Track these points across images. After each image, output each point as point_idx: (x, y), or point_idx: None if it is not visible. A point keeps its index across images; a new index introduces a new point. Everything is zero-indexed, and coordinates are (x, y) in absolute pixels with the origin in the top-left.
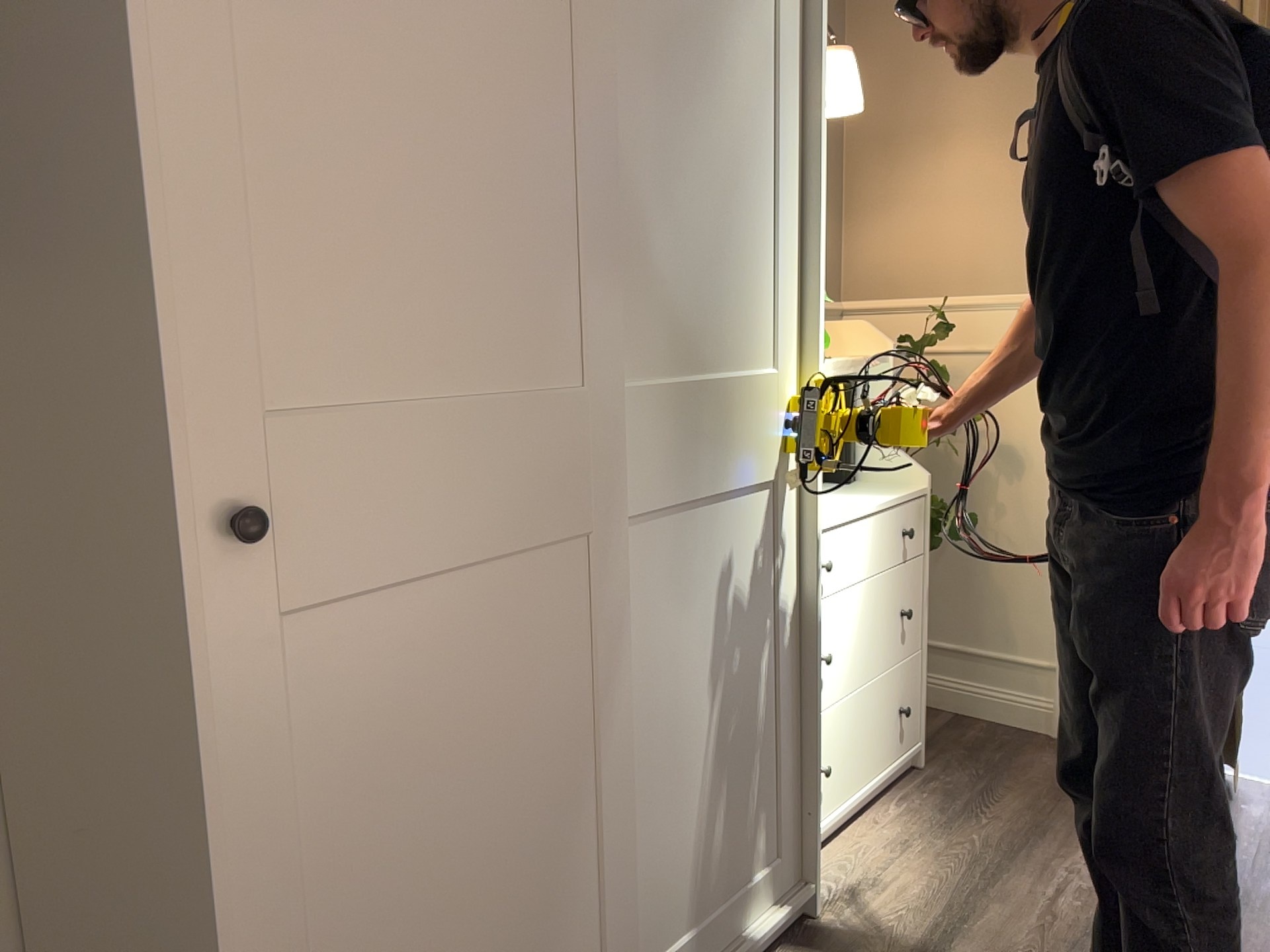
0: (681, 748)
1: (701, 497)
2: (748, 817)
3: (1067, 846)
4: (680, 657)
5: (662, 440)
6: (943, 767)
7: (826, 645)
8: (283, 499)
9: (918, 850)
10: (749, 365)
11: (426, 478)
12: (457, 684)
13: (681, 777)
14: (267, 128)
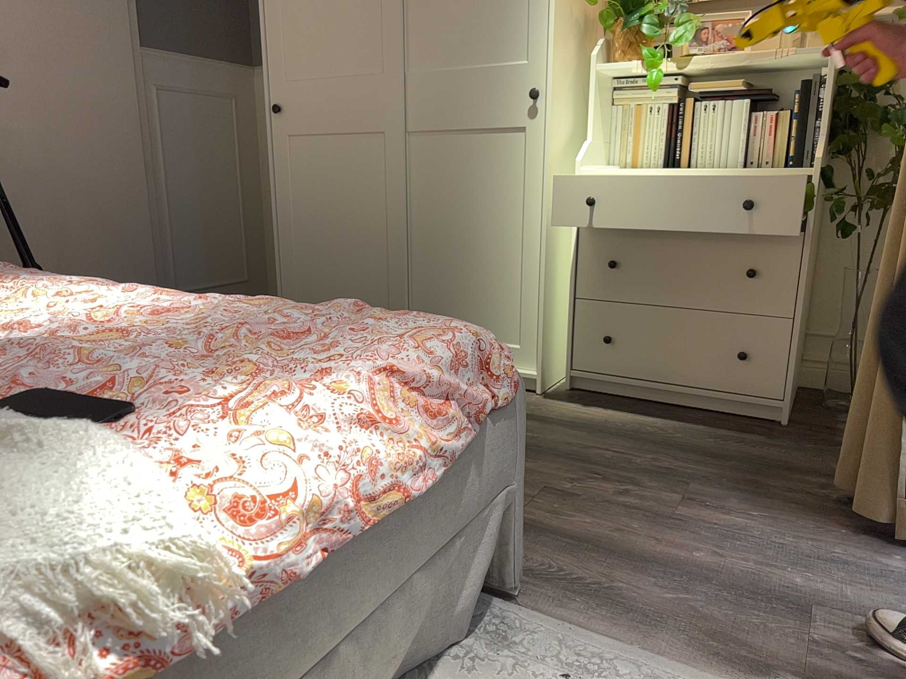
0: (446, 247)
1: (460, 129)
2: (495, 308)
3: (702, 466)
4: (446, 204)
5: (433, 99)
6: (802, 435)
7: (619, 256)
8: (289, 106)
9: (642, 420)
10: (500, 61)
11: (324, 104)
12: (335, 174)
13: (445, 261)
14: (287, 6)
